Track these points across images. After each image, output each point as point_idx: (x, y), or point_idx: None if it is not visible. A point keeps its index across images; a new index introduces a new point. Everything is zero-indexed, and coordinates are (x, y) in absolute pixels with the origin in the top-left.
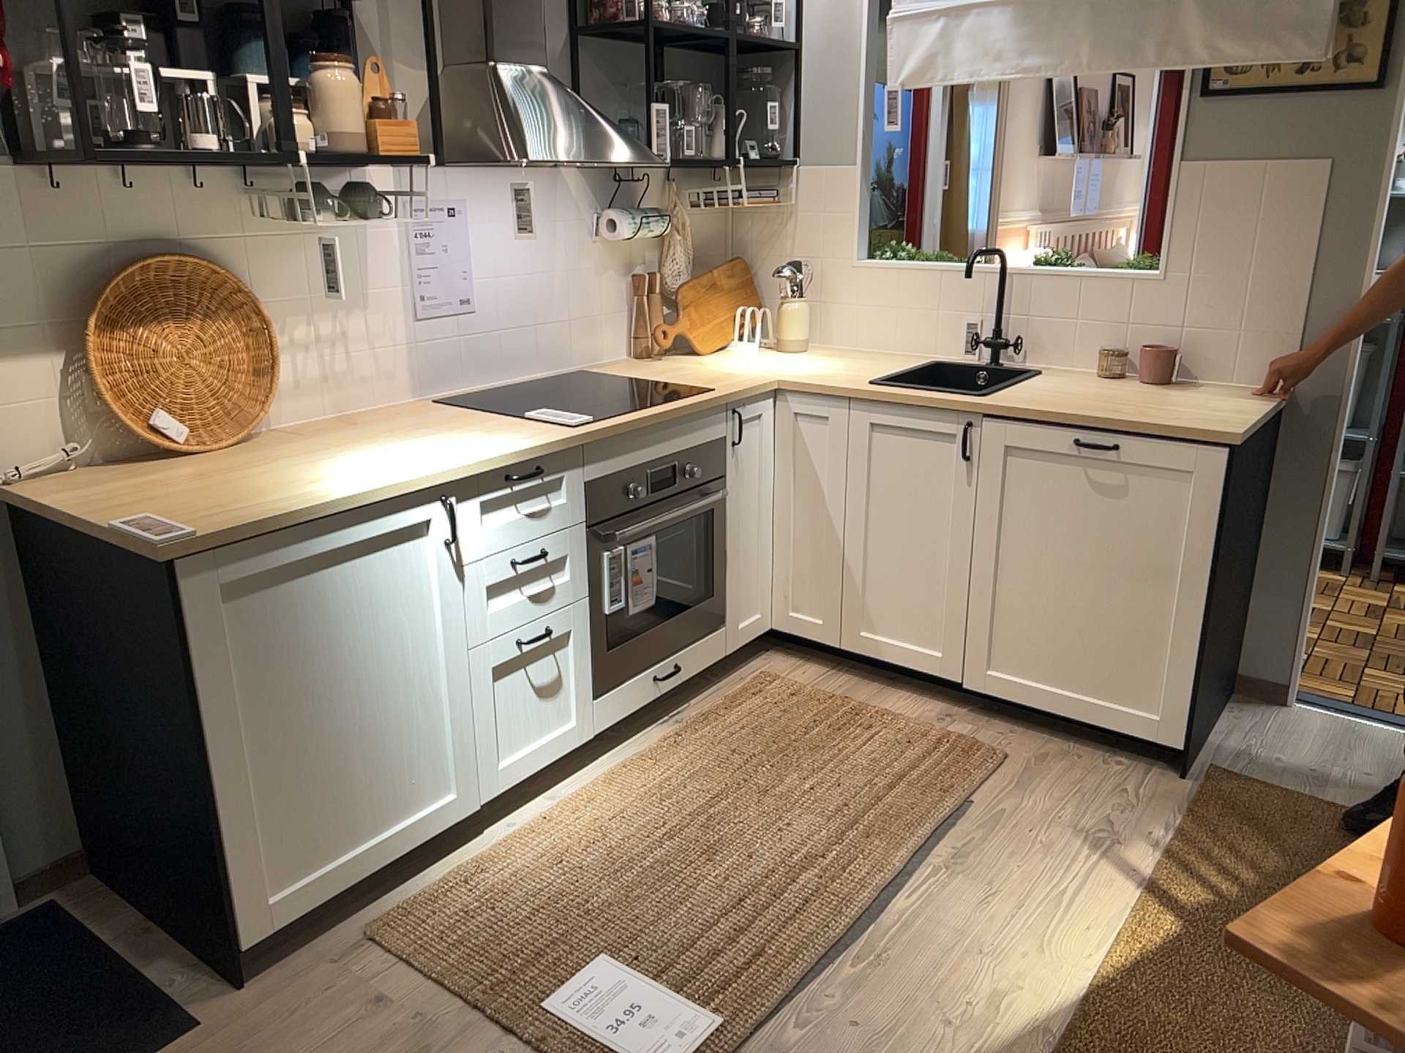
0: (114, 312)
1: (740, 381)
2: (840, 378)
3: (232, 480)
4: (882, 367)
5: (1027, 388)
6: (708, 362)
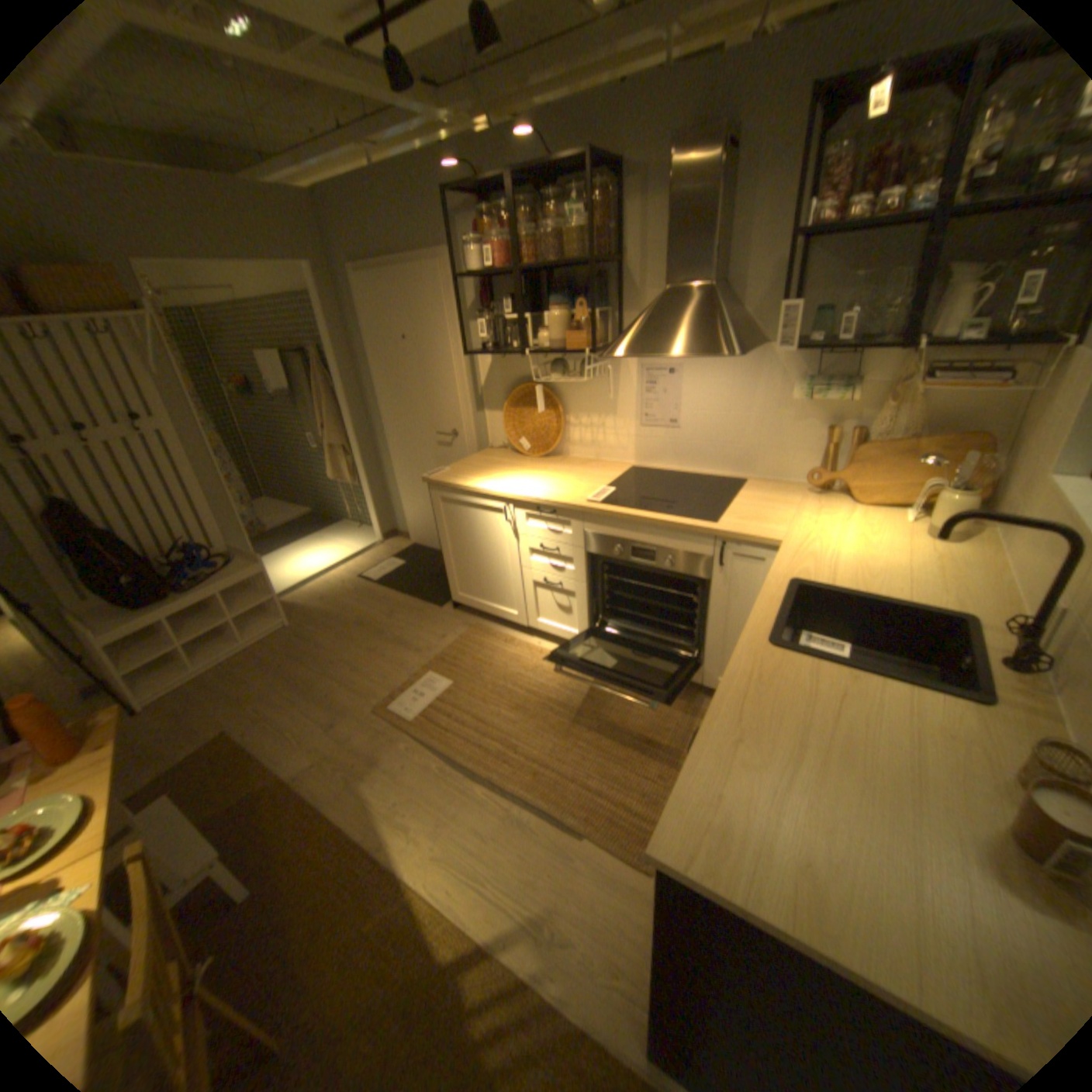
0: (517, 400)
1: (758, 528)
2: (800, 566)
3: (494, 468)
4: (899, 586)
5: (850, 682)
6: (833, 510)
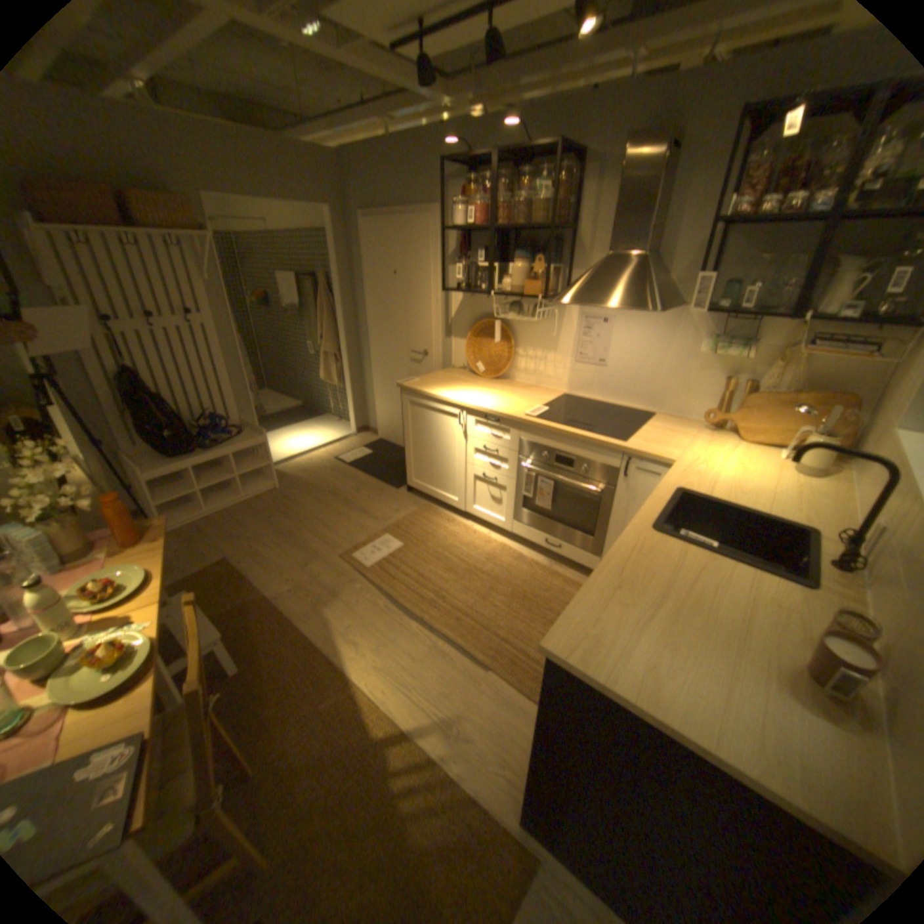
0: (479, 332)
1: (658, 450)
2: (686, 480)
3: (454, 383)
4: (762, 503)
5: (709, 561)
6: (721, 443)
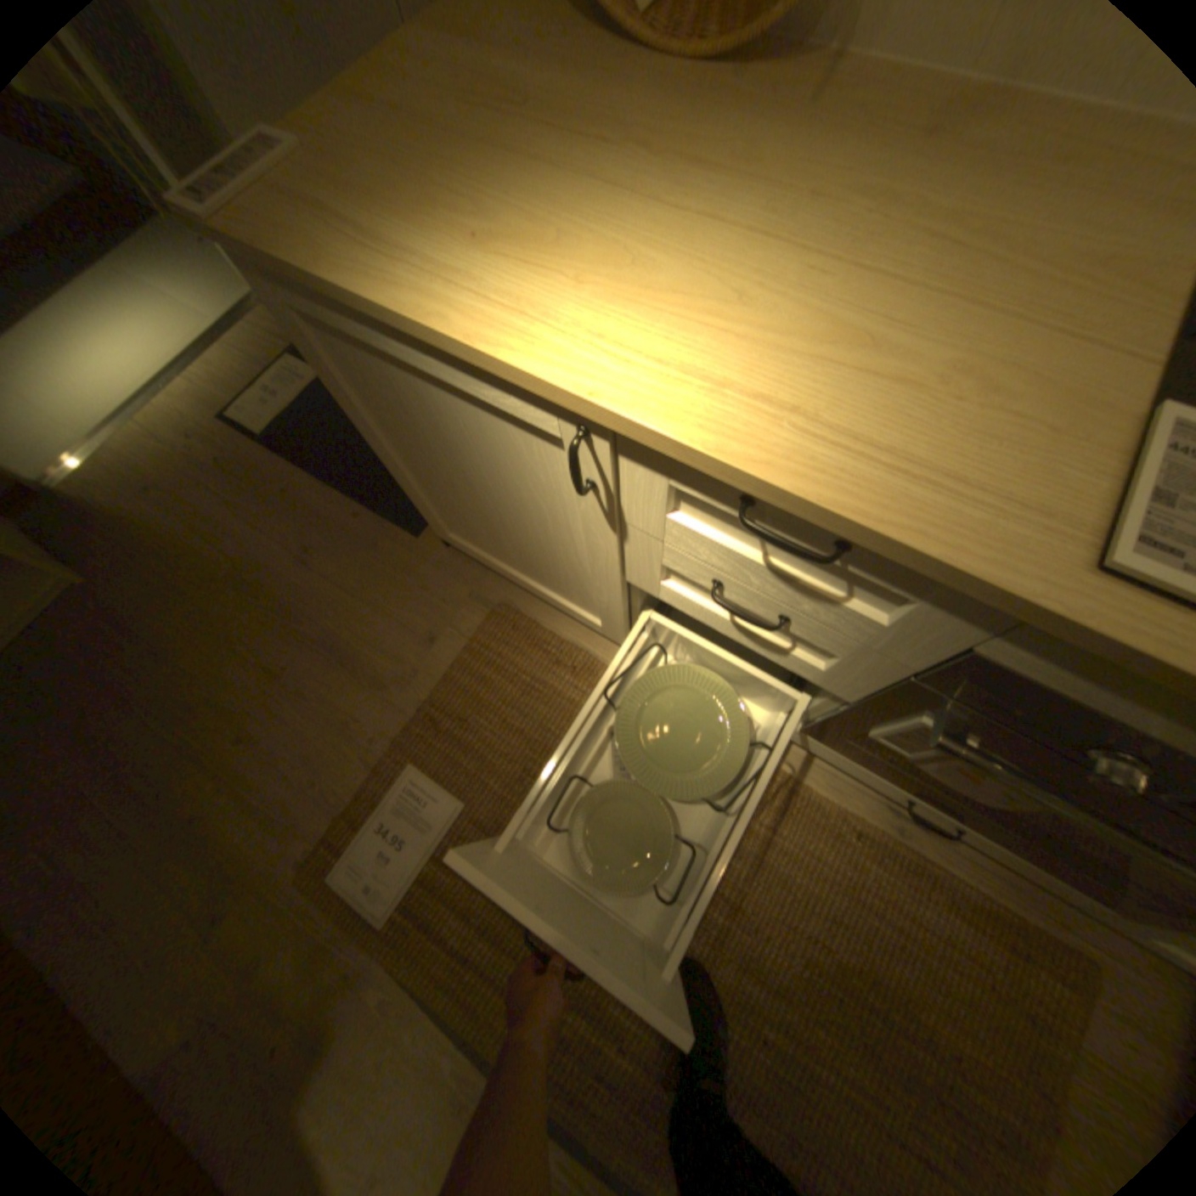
0: None
1: None
2: None
3: (501, 131)
4: None
5: None
6: None
